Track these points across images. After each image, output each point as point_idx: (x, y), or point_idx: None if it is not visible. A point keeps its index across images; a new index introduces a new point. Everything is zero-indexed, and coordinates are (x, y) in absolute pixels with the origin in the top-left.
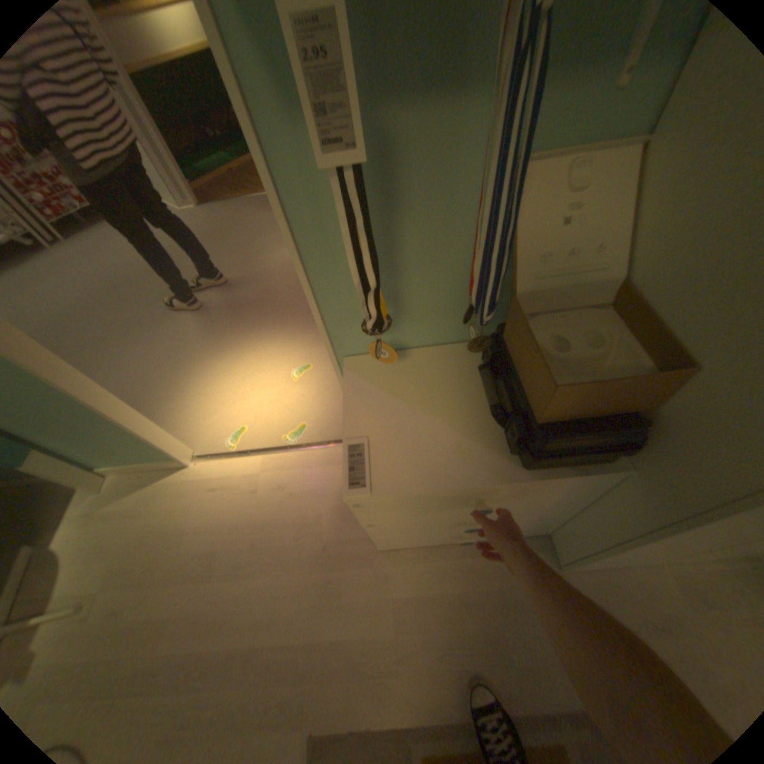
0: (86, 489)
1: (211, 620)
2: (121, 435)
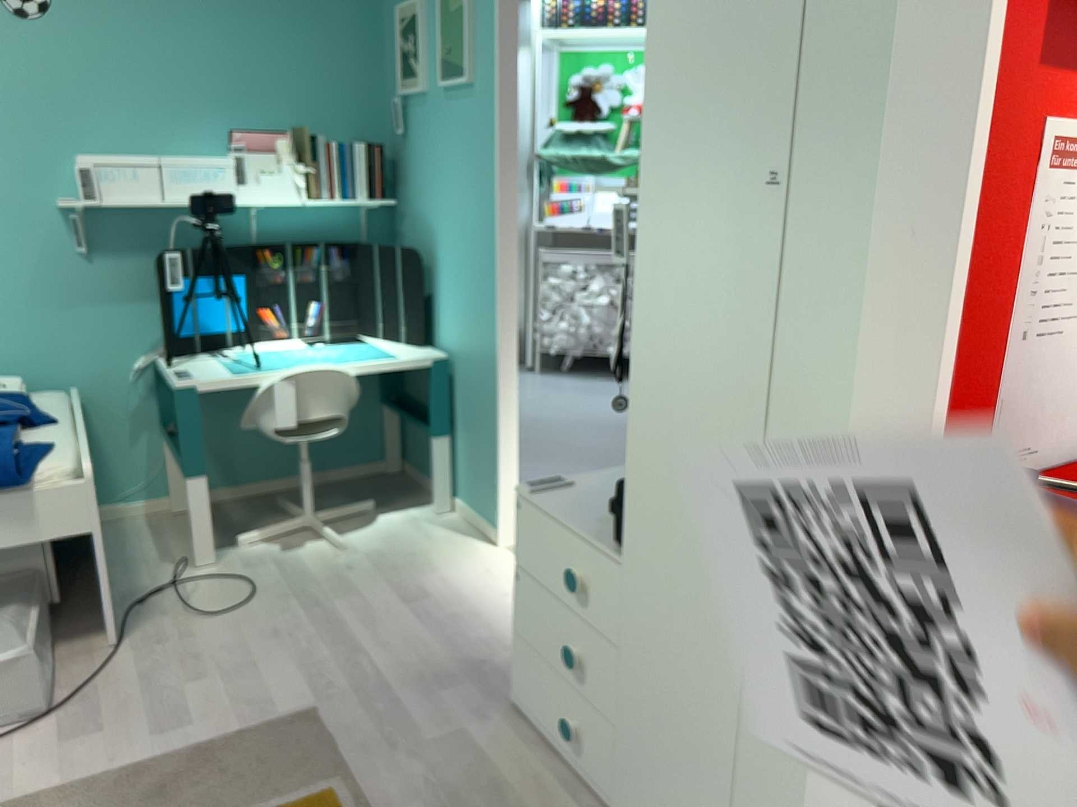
0: (435, 509)
1: (374, 619)
2: (492, 463)
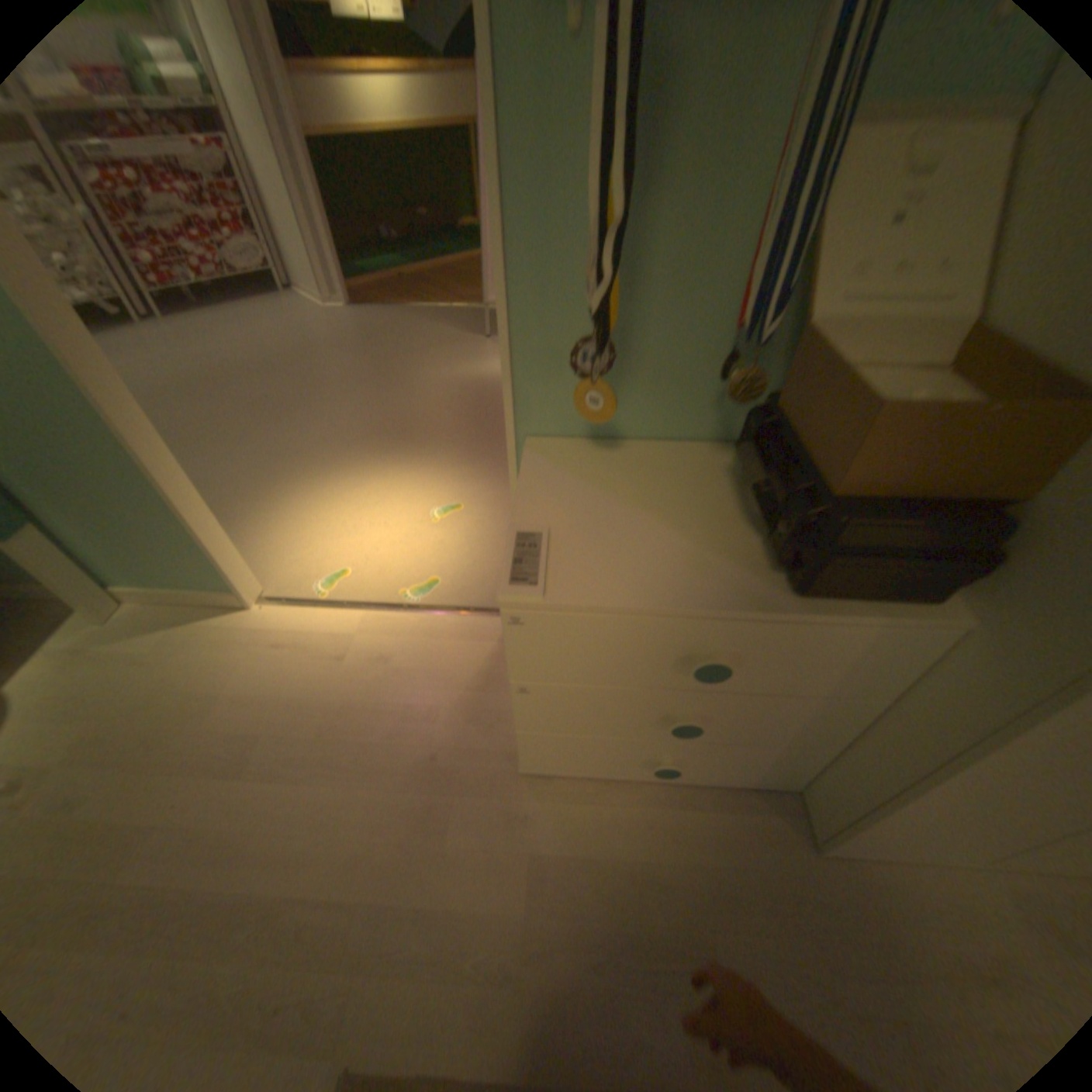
0: (87, 615)
1: (224, 840)
2: (167, 525)
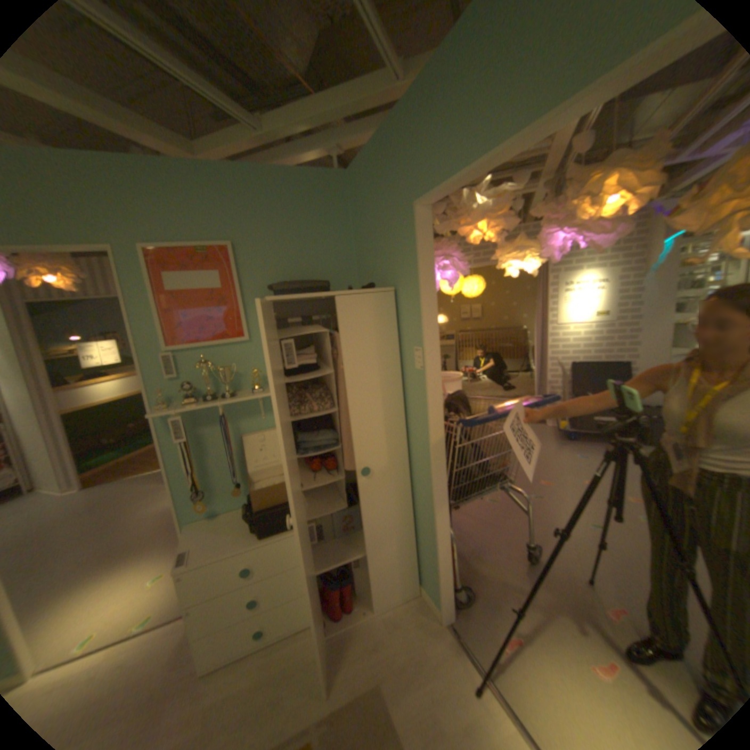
0: None
1: None
2: None
